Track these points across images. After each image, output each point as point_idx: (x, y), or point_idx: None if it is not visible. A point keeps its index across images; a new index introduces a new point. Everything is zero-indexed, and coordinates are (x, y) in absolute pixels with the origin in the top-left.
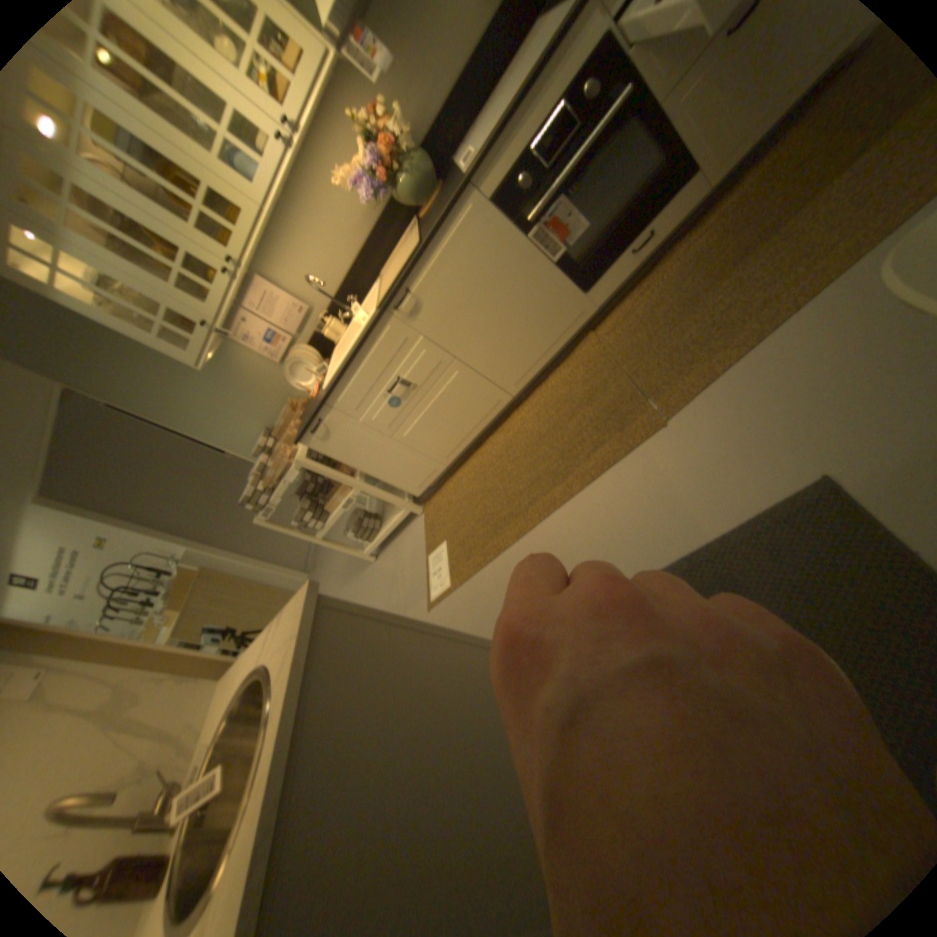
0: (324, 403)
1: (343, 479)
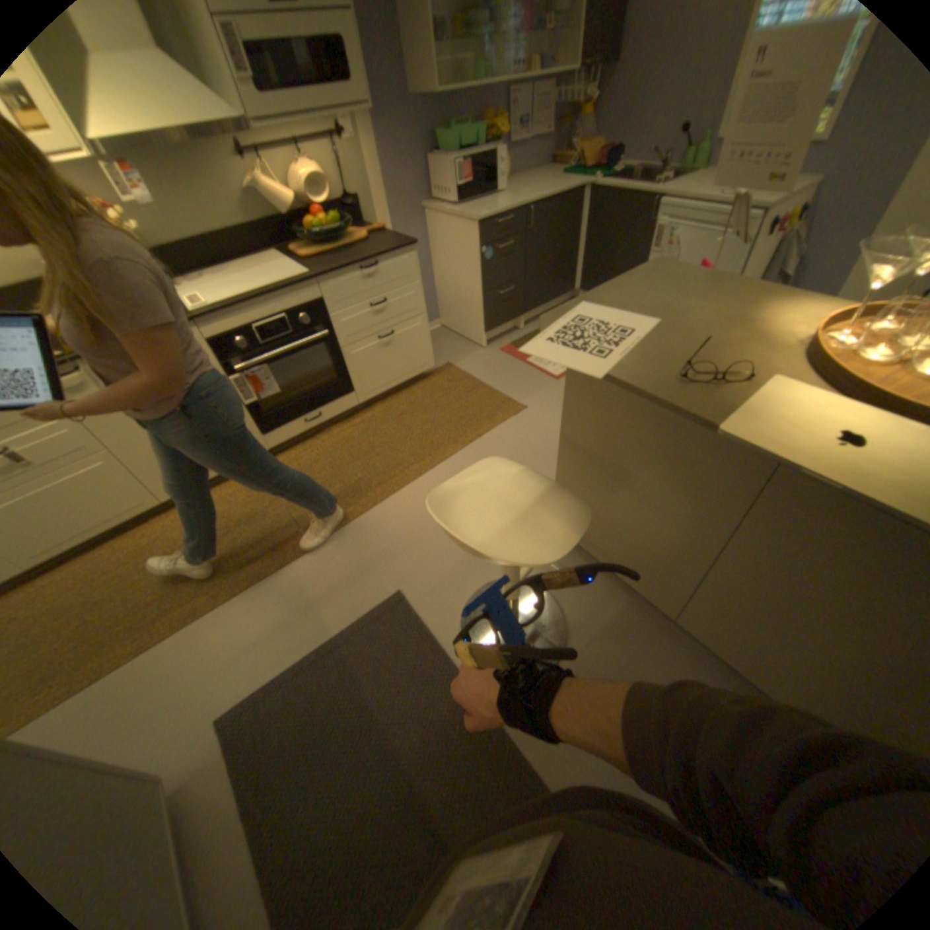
0: None
1: None
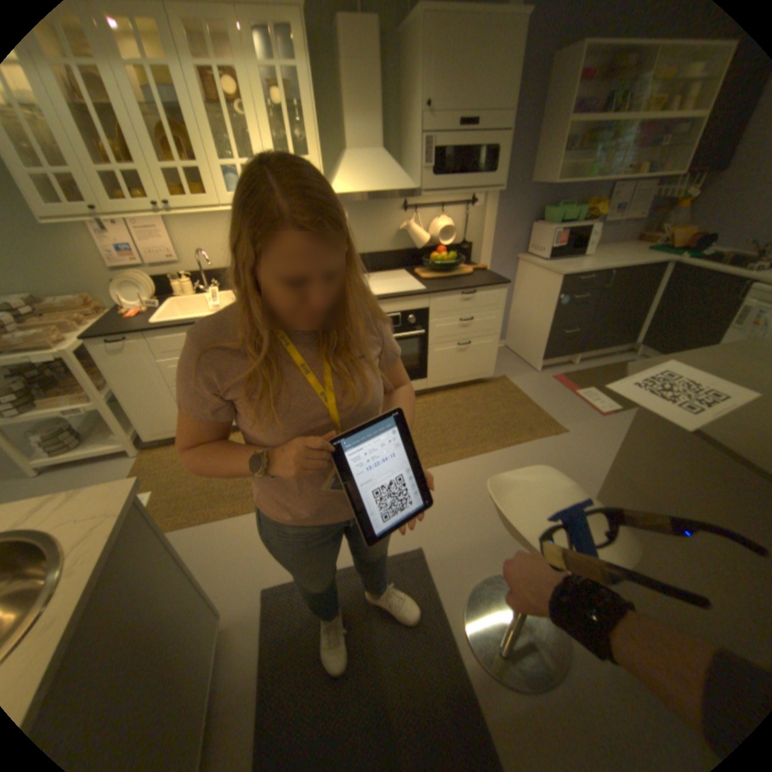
0: (141, 332)
1: (90, 392)
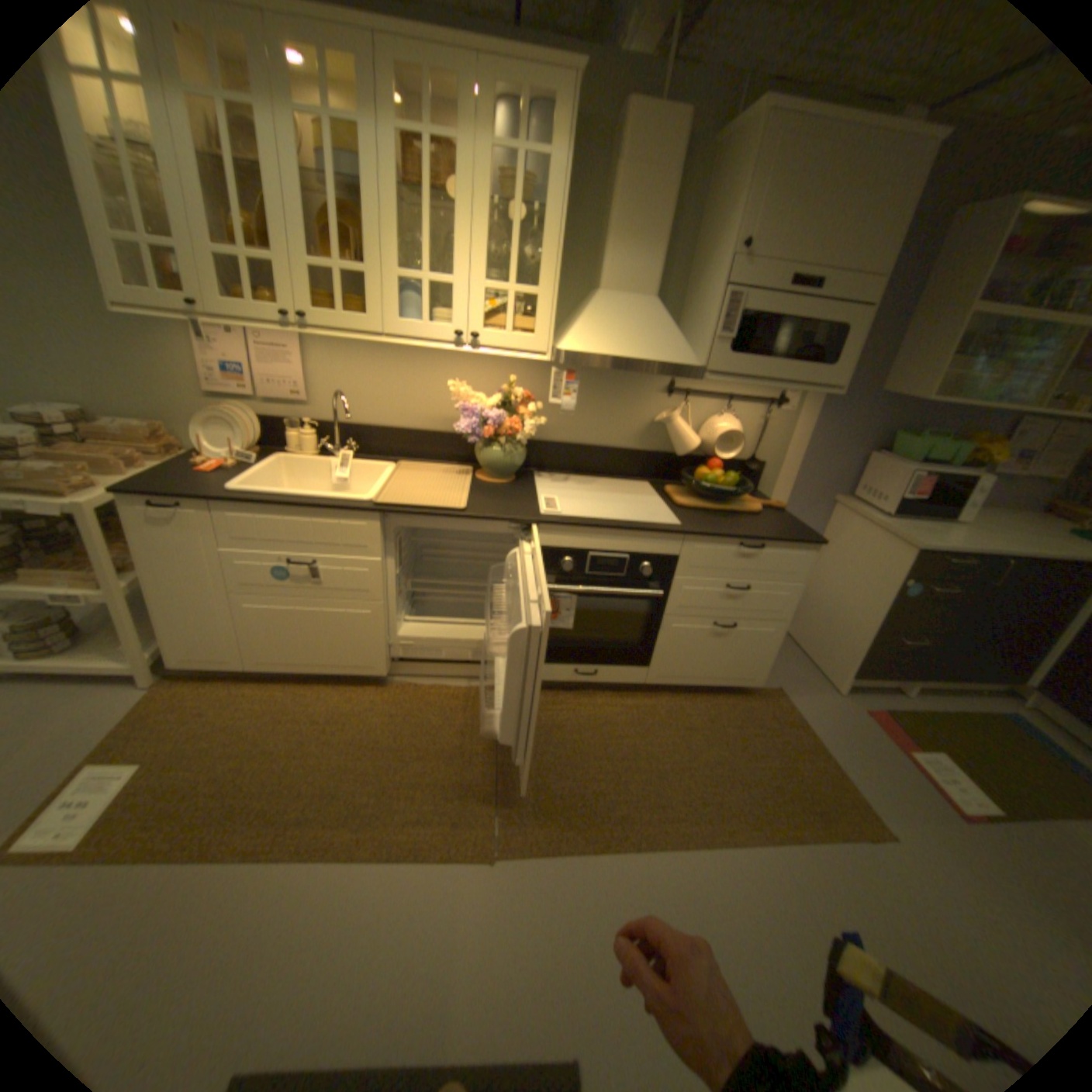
0: (207, 500)
1: (103, 574)
